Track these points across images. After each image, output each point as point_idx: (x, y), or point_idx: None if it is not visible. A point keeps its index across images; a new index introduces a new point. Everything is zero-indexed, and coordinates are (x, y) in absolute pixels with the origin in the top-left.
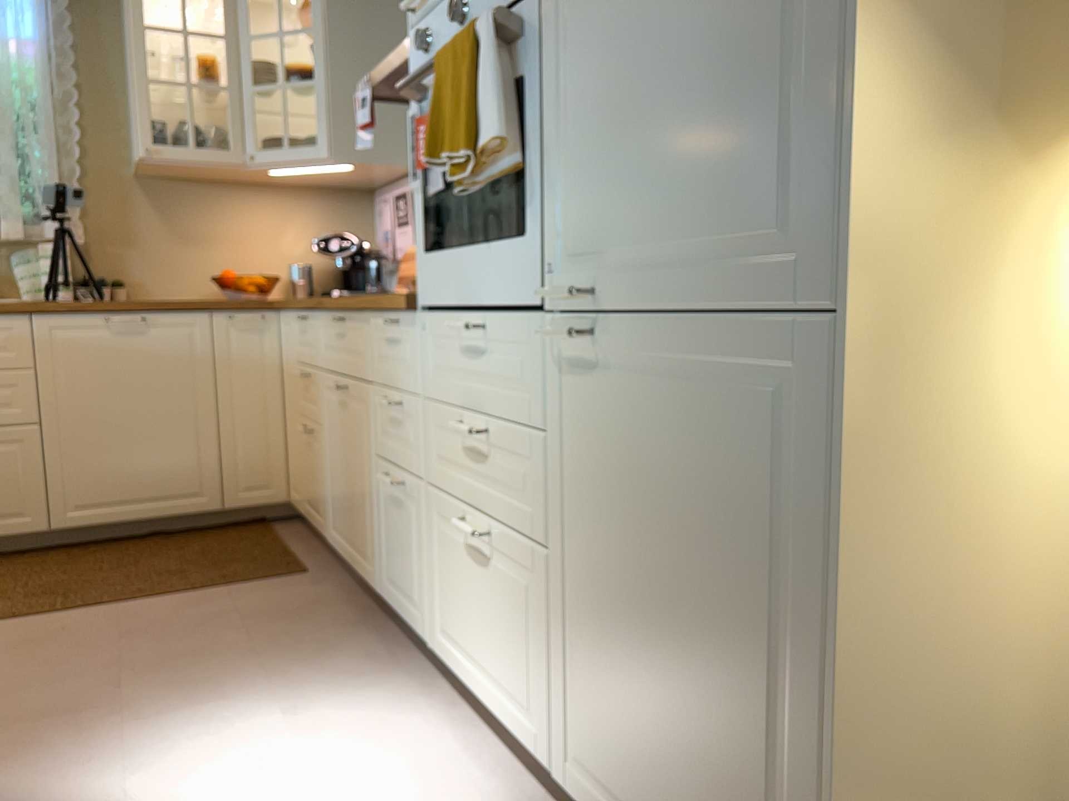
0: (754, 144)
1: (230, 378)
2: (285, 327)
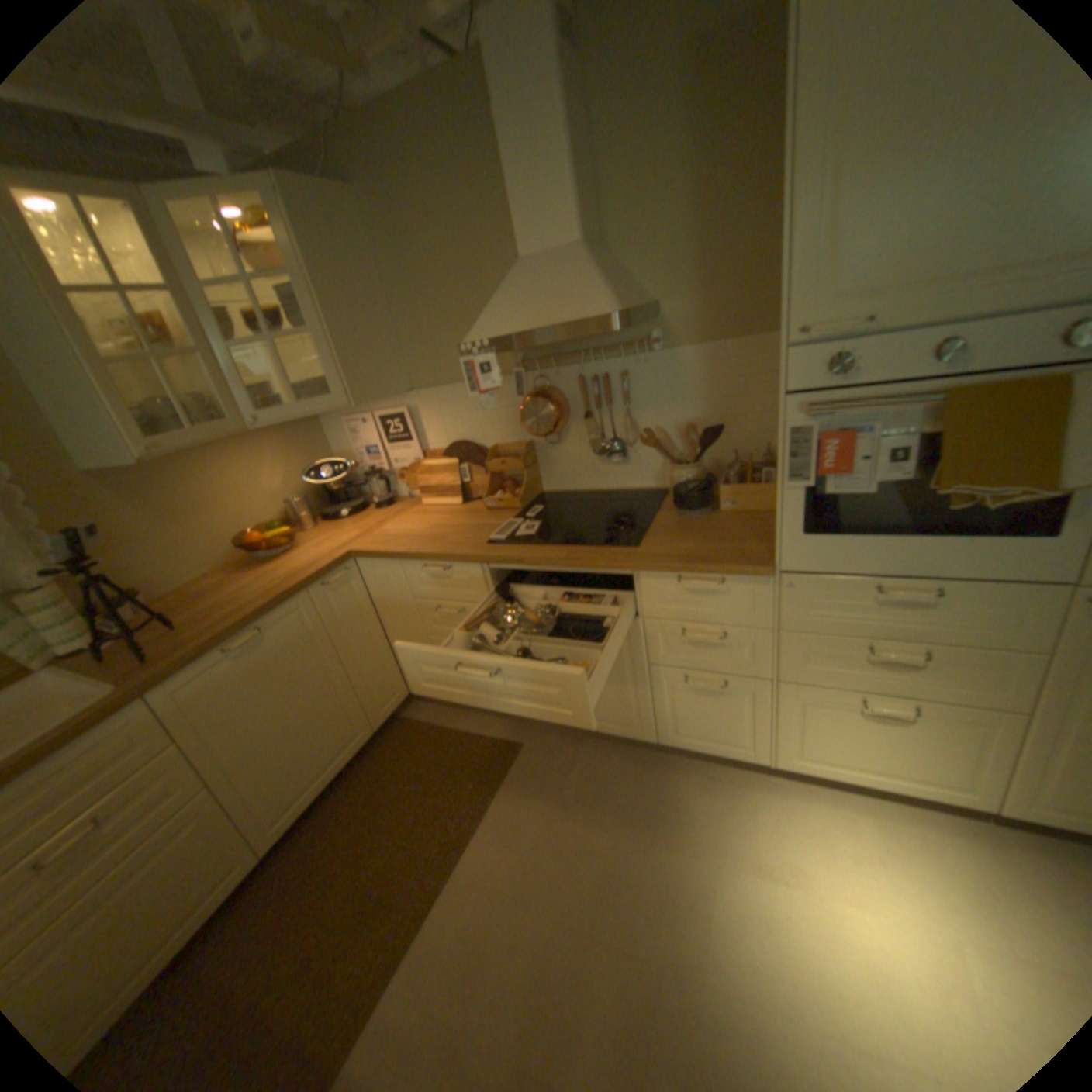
0: None
1: (342, 633)
2: (384, 571)
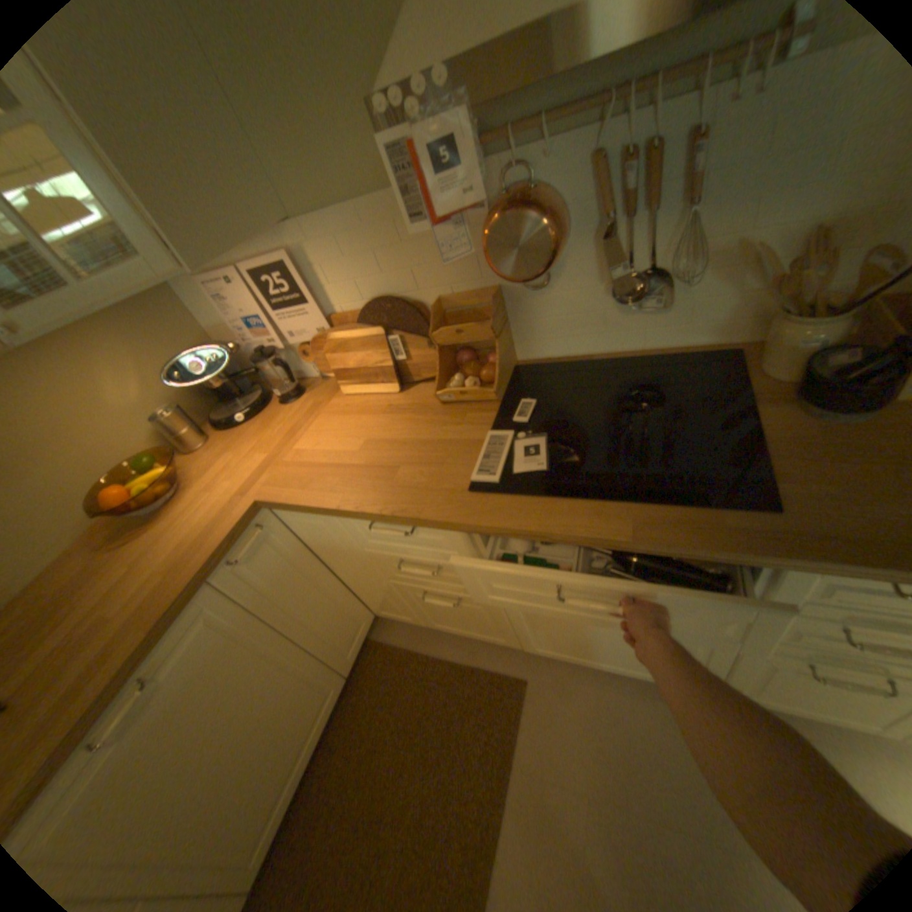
0: None
1: (275, 605)
2: (311, 520)
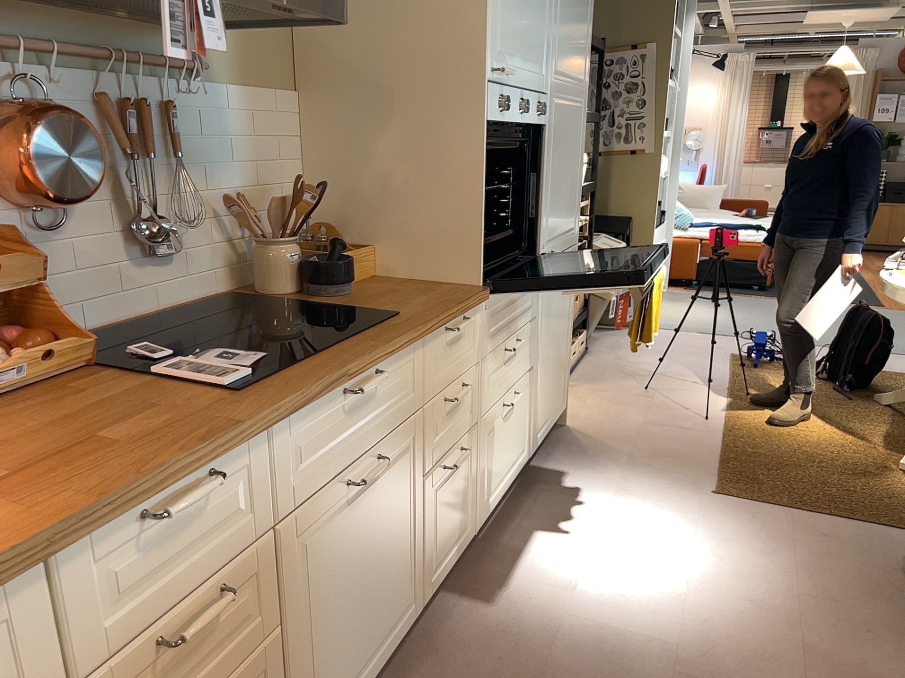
0: (573, 205)
1: None
2: None
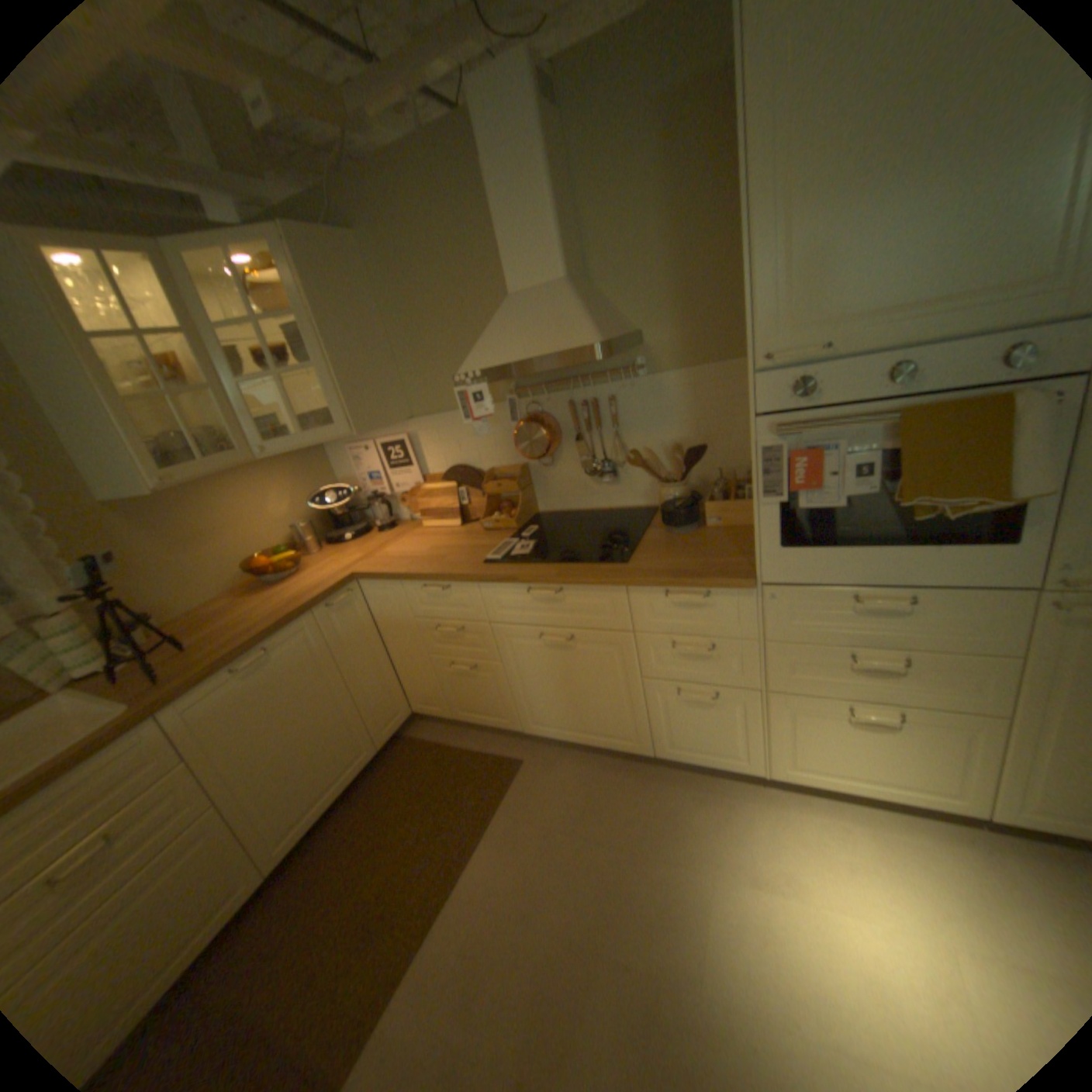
0: None
1: (344, 654)
2: (384, 593)
